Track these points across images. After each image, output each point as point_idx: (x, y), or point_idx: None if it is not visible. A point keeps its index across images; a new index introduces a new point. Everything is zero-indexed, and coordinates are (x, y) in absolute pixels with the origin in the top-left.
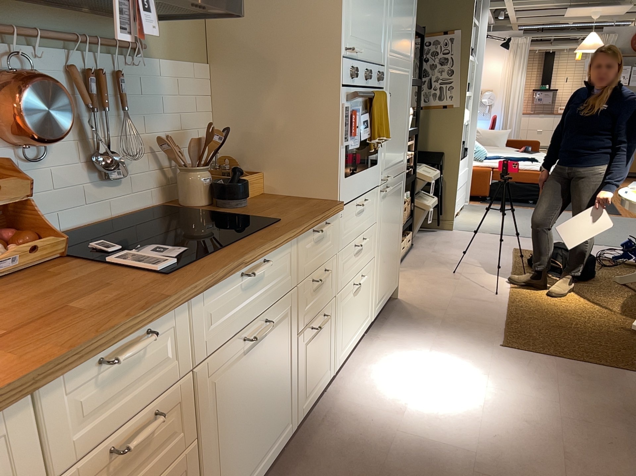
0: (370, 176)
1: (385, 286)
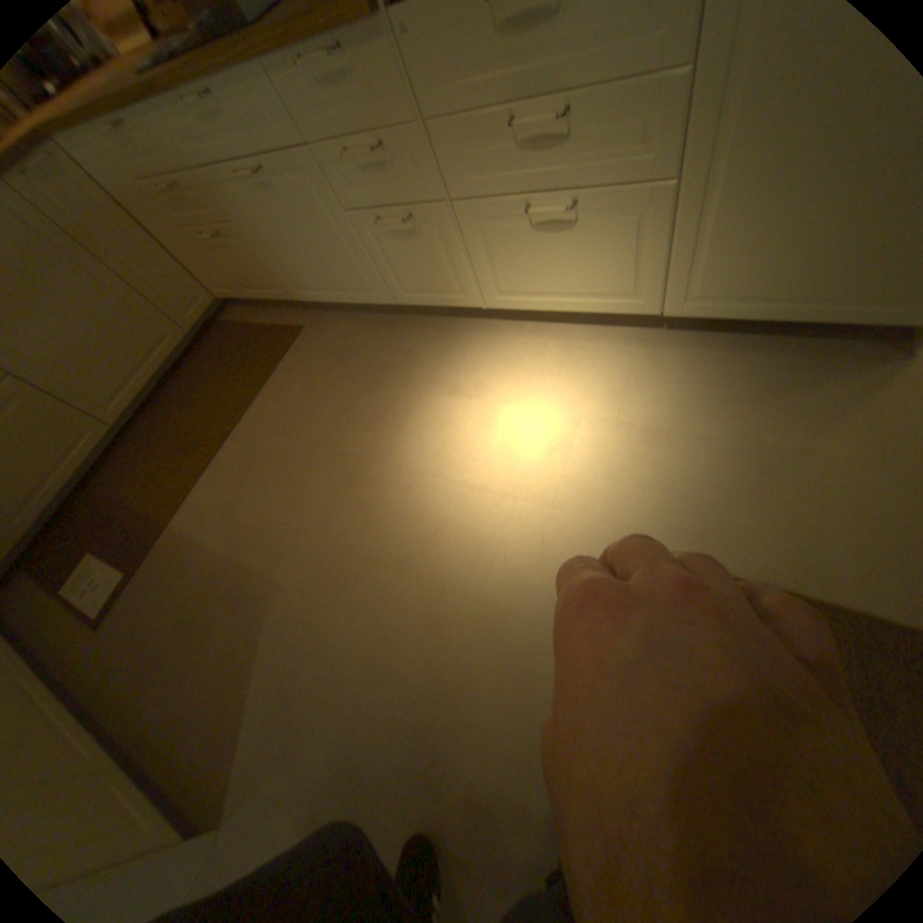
0: None
1: (773, 282)
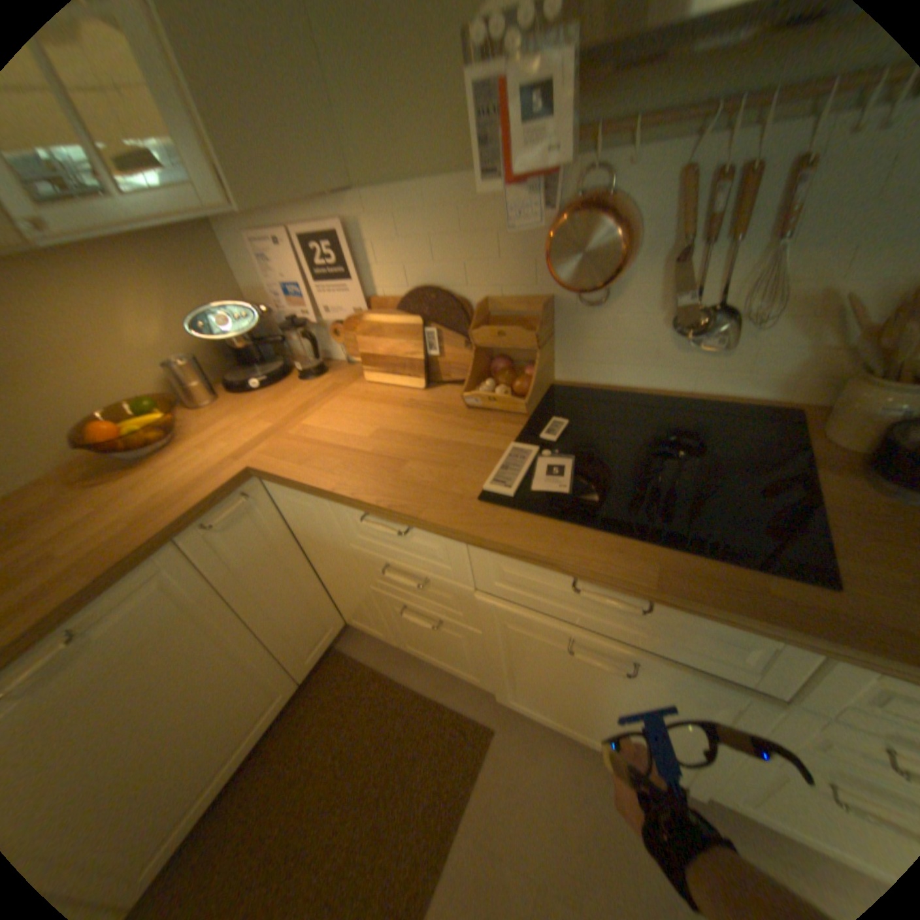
0: None
1: None
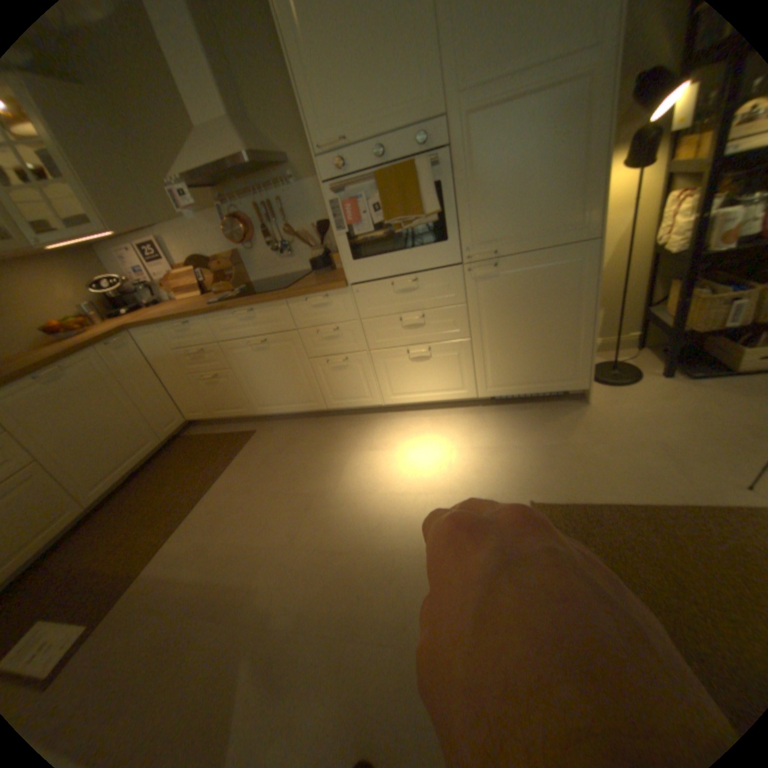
0: (424, 254)
1: (521, 375)
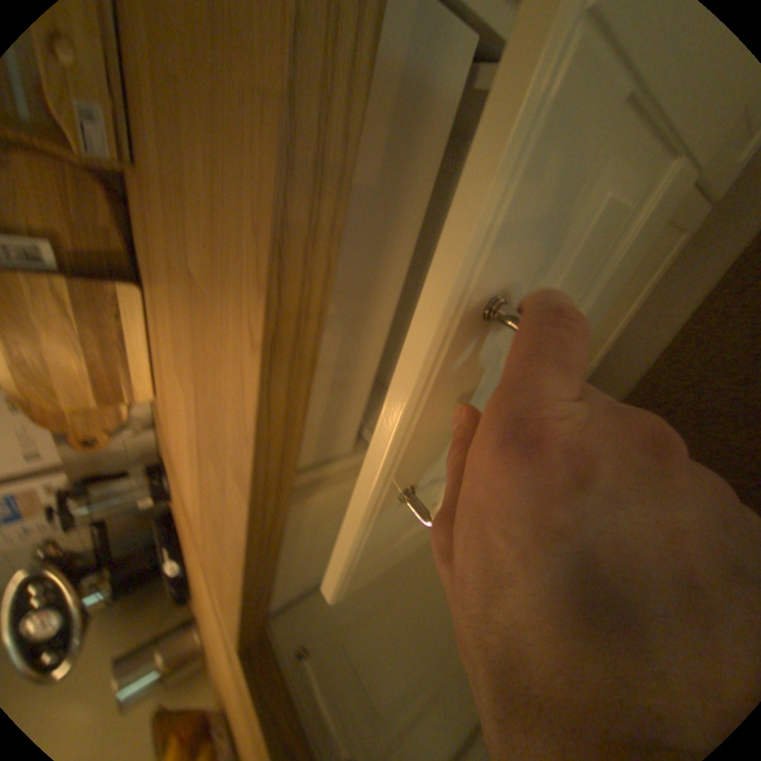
0: None
1: None
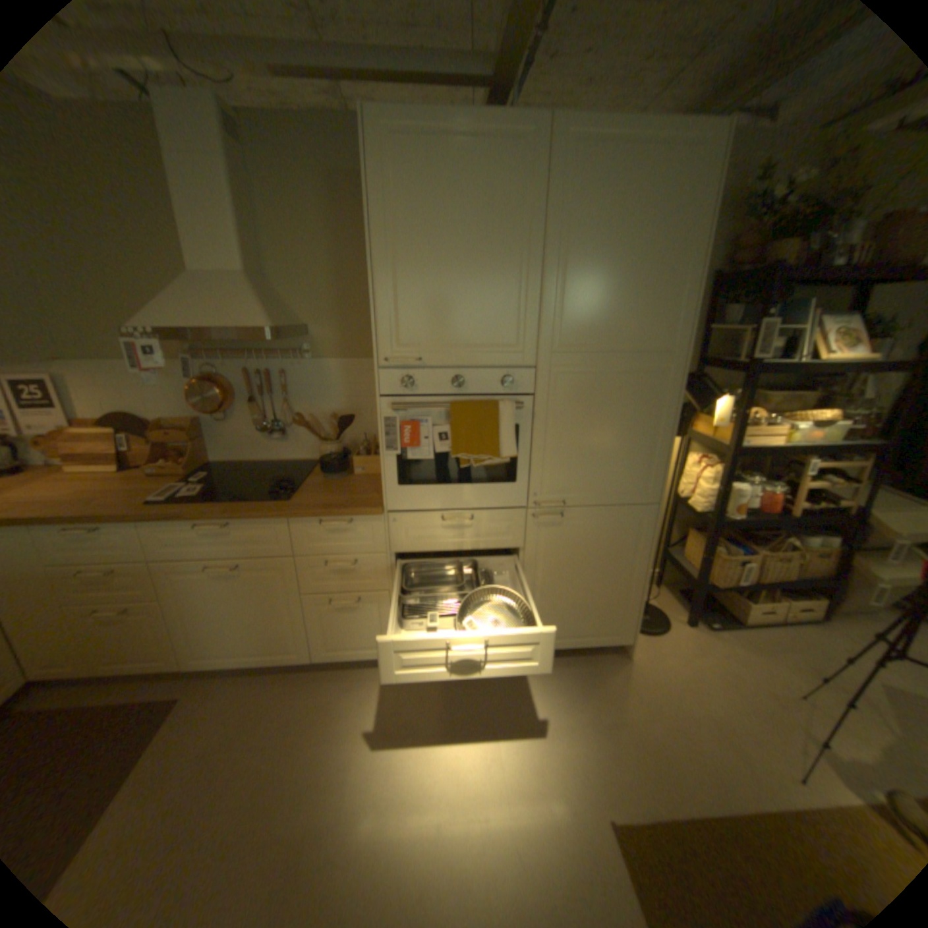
0: (486, 493)
1: (568, 629)
